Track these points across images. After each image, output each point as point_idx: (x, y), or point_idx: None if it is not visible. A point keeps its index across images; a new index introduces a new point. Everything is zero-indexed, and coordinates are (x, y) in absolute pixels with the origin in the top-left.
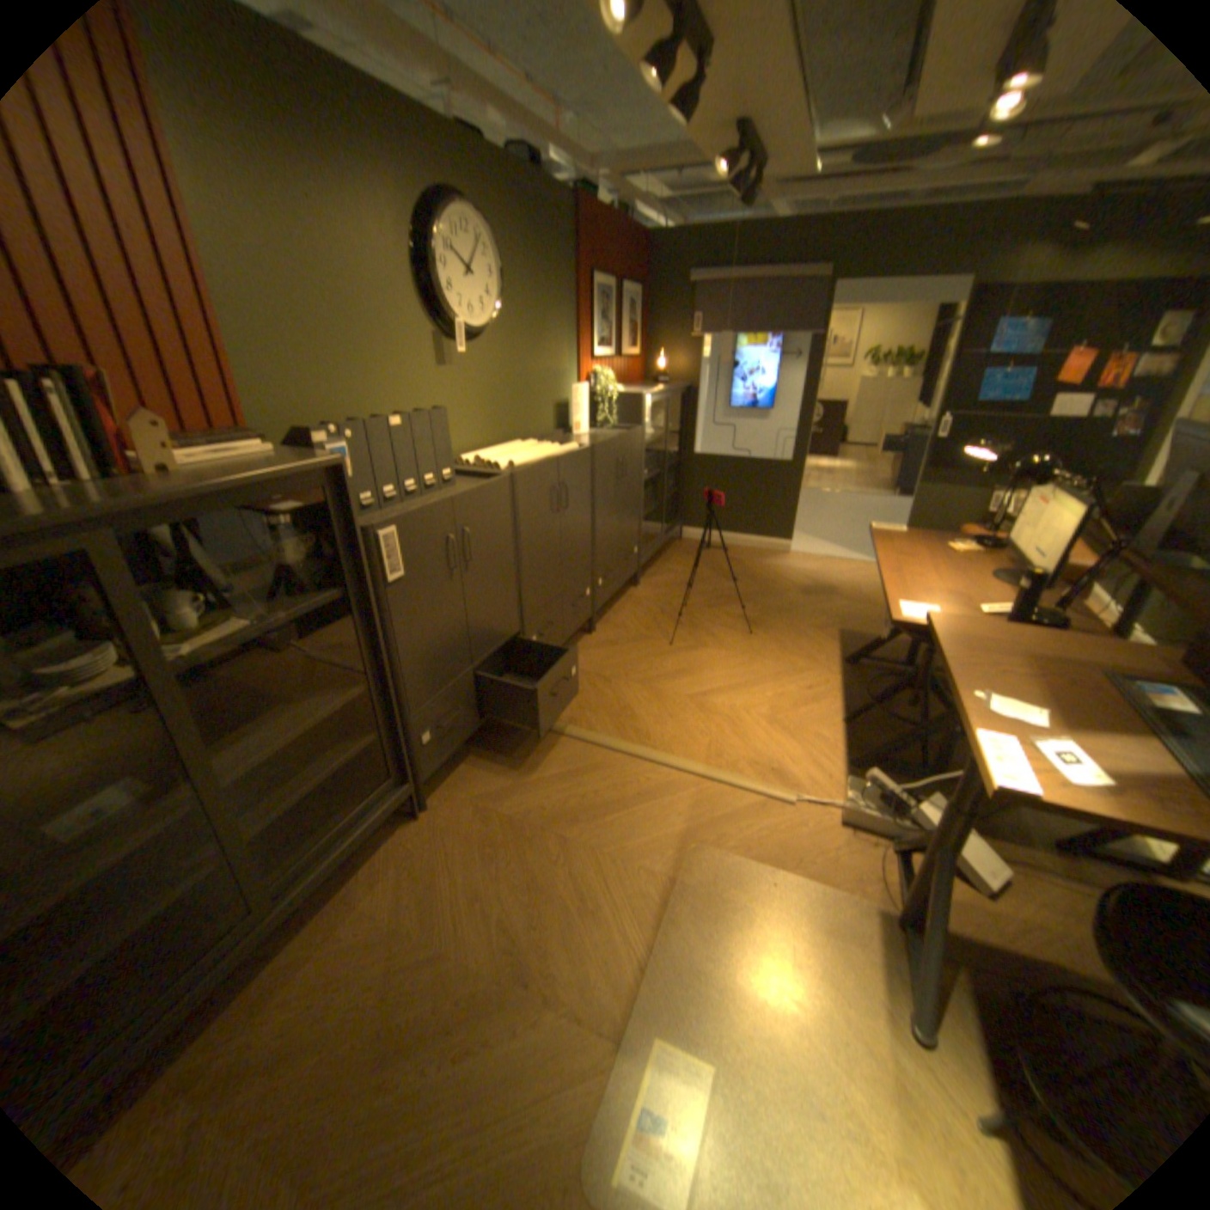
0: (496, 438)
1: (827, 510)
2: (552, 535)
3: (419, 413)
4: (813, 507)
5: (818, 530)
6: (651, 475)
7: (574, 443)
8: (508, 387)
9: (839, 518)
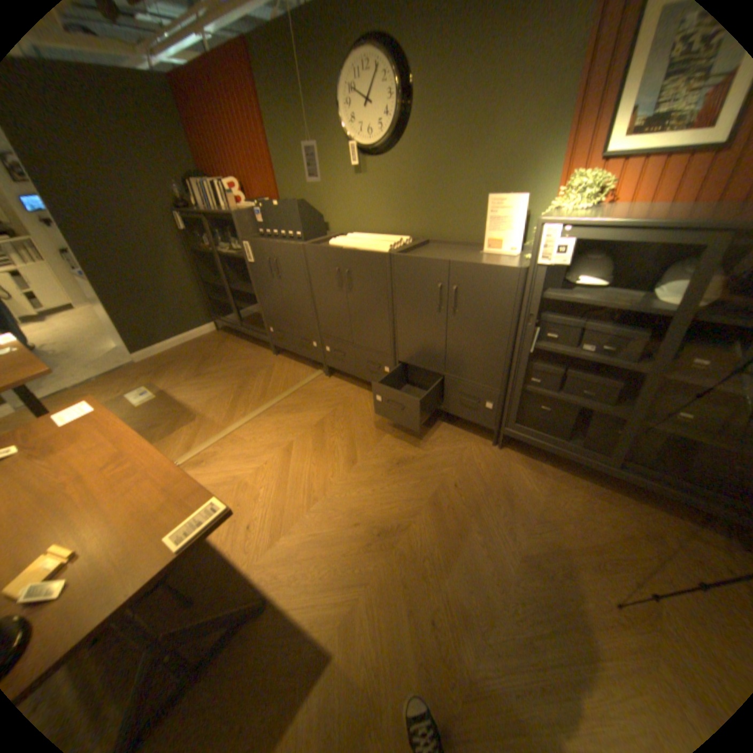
0: (402, 231)
1: None
2: (338, 299)
3: (284, 201)
4: None
5: None
6: (592, 358)
7: (388, 248)
8: (420, 191)
9: None
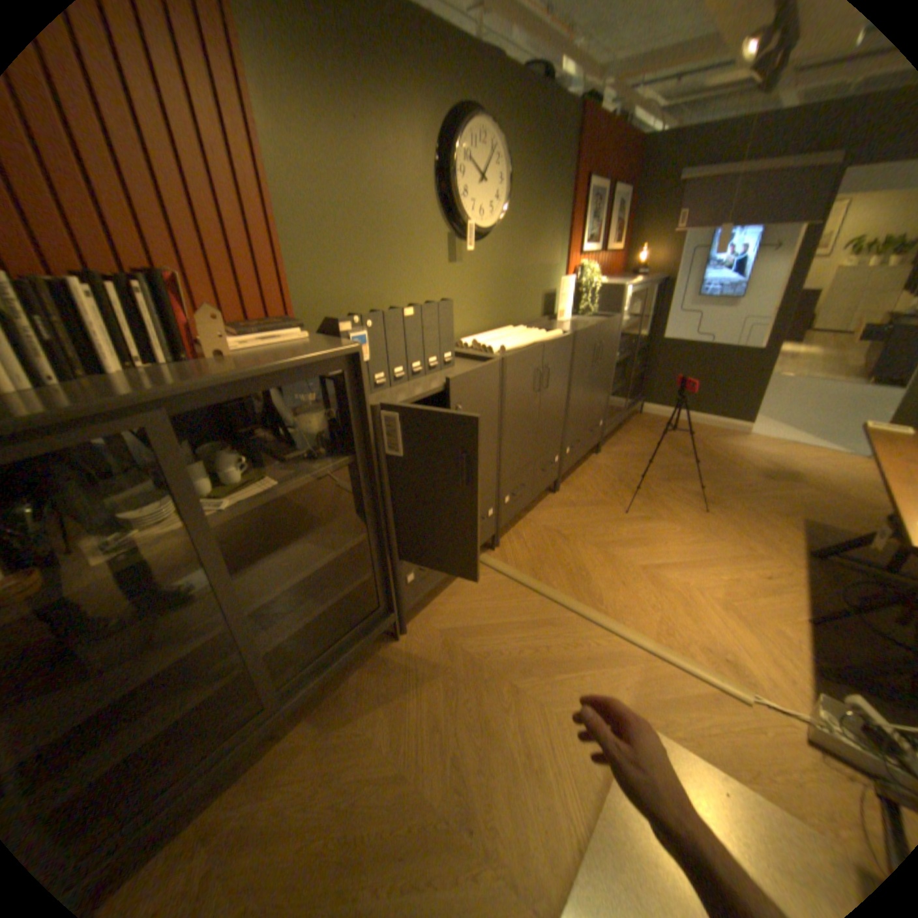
0: (492, 324)
1: (791, 394)
2: (531, 411)
3: (430, 305)
4: (776, 391)
5: (781, 414)
6: (622, 358)
7: (559, 331)
8: (506, 280)
9: (804, 403)
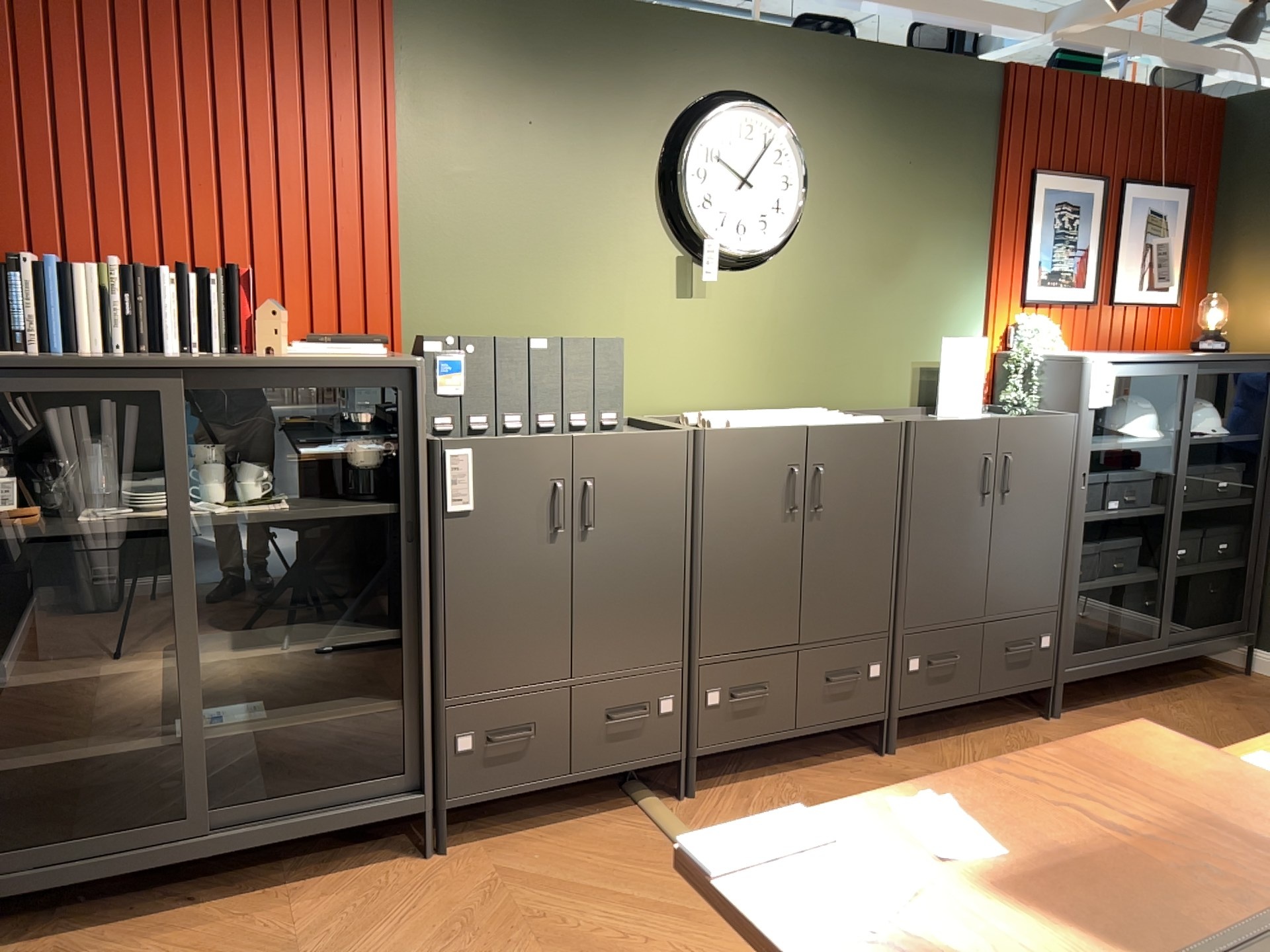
0: (774, 401)
1: None
2: (780, 542)
3: (577, 338)
4: None
5: None
6: (1126, 513)
7: (877, 417)
8: (812, 333)
9: None
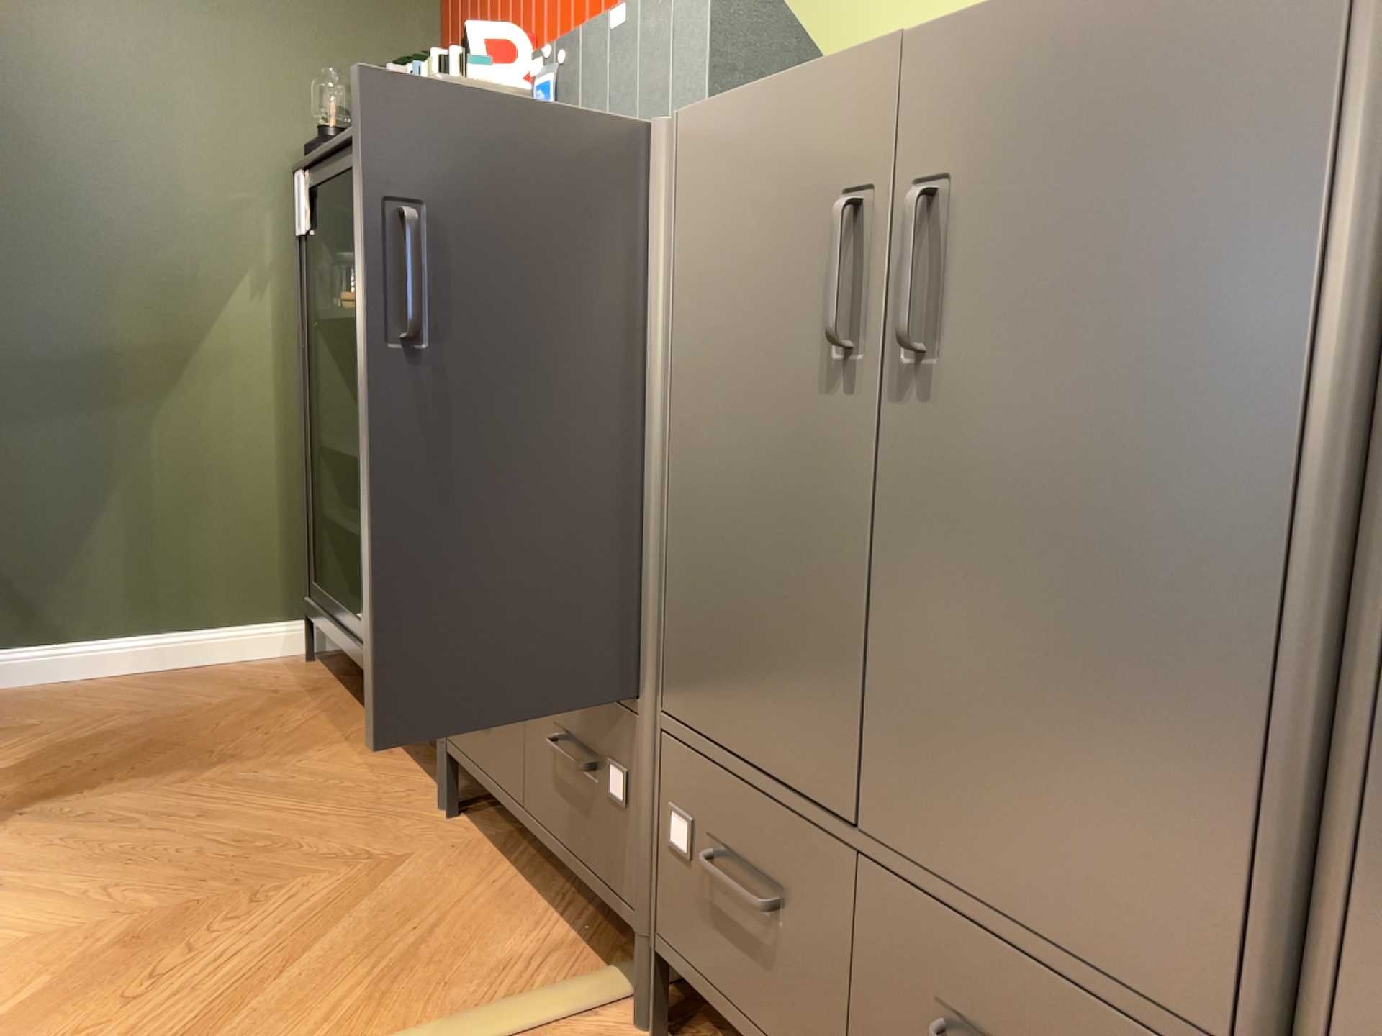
0: None
1: None
2: (812, 450)
3: None
4: None
5: None
6: None
7: None
8: None
9: None
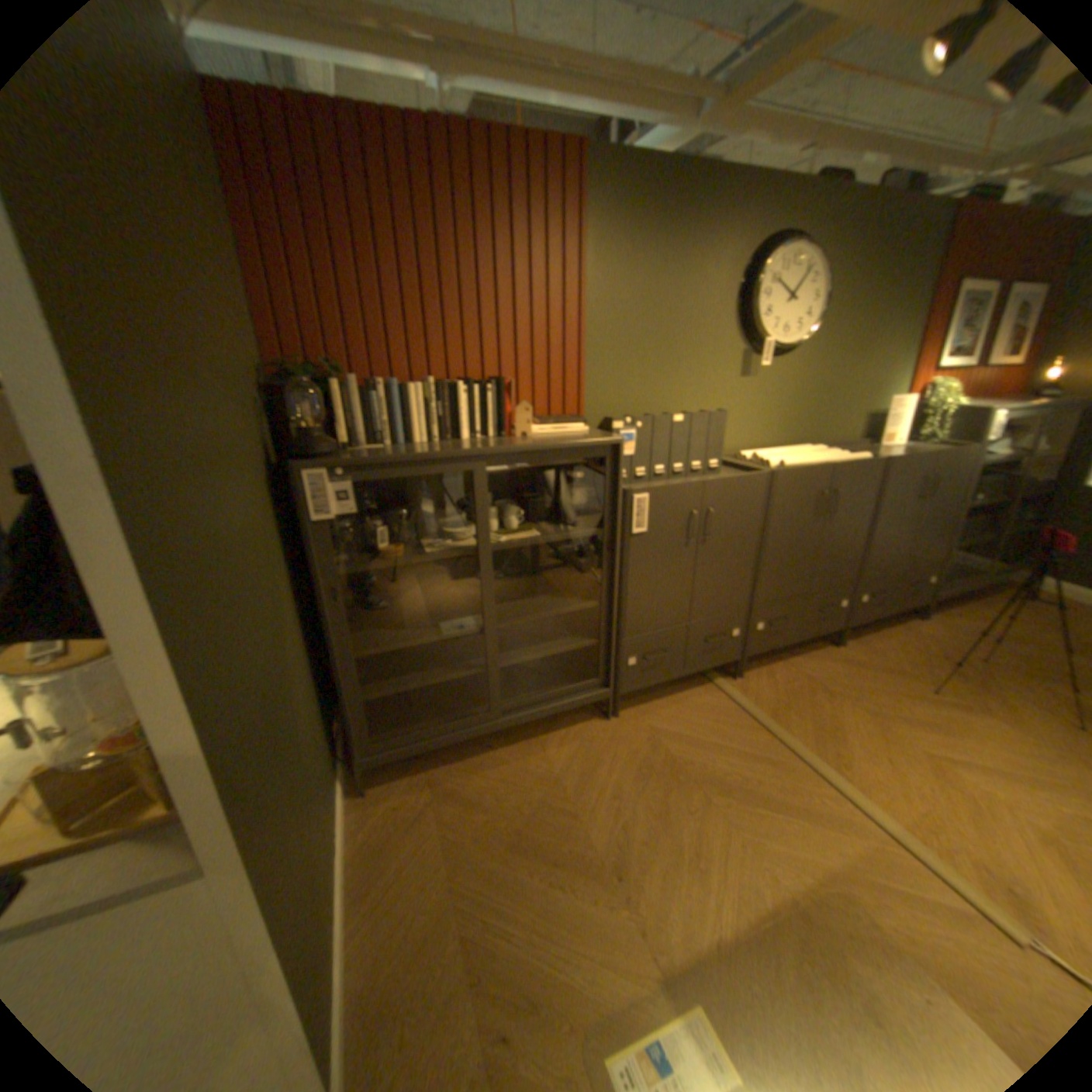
0: (786, 441)
1: None
2: (808, 536)
3: (700, 414)
4: None
5: None
6: (988, 502)
7: (867, 453)
8: (813, 396)
9: None
